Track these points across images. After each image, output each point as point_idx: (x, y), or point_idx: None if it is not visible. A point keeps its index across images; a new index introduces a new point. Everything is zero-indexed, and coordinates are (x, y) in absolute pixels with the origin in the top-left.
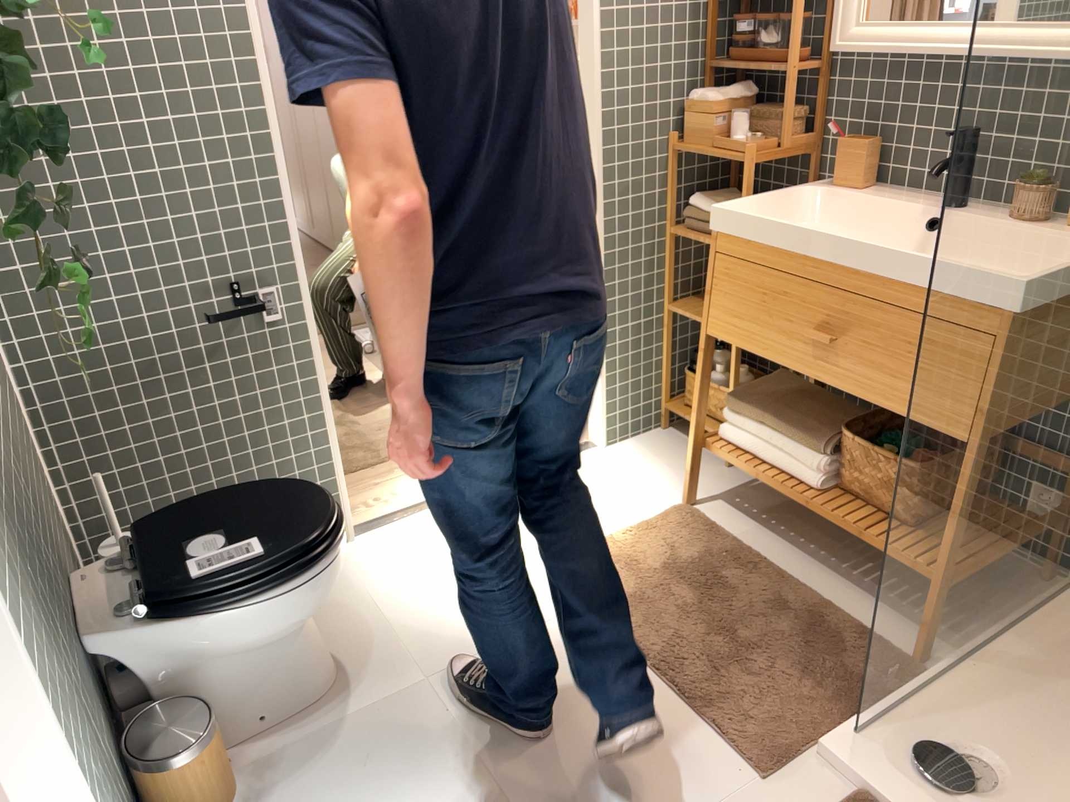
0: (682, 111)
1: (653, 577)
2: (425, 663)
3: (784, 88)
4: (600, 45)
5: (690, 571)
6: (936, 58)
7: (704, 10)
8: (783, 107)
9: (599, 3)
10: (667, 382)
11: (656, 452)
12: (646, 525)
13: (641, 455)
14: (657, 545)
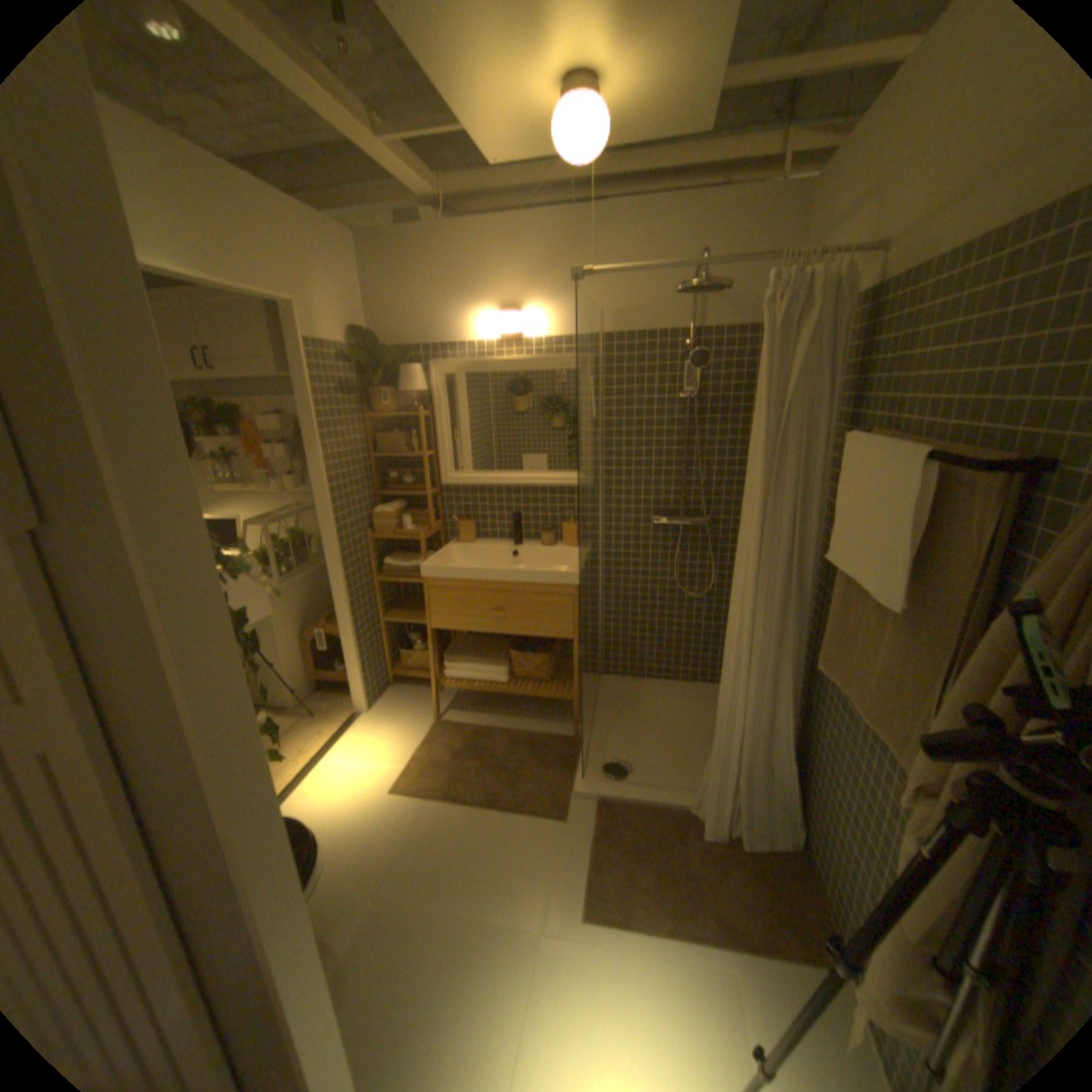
0: (369, 518)
1: (450, 766)
2: (363, 893)
3: (417, 501)
4: (328, 493)
5: (465, 752)
6: (501, 488)
7: (369, 468)
8: (418, 509)
9: (324, 473)
10: (391, 660)
11: (398, 702)
12: (425, 741)
13: (391, 707)
14: (439, 749)
